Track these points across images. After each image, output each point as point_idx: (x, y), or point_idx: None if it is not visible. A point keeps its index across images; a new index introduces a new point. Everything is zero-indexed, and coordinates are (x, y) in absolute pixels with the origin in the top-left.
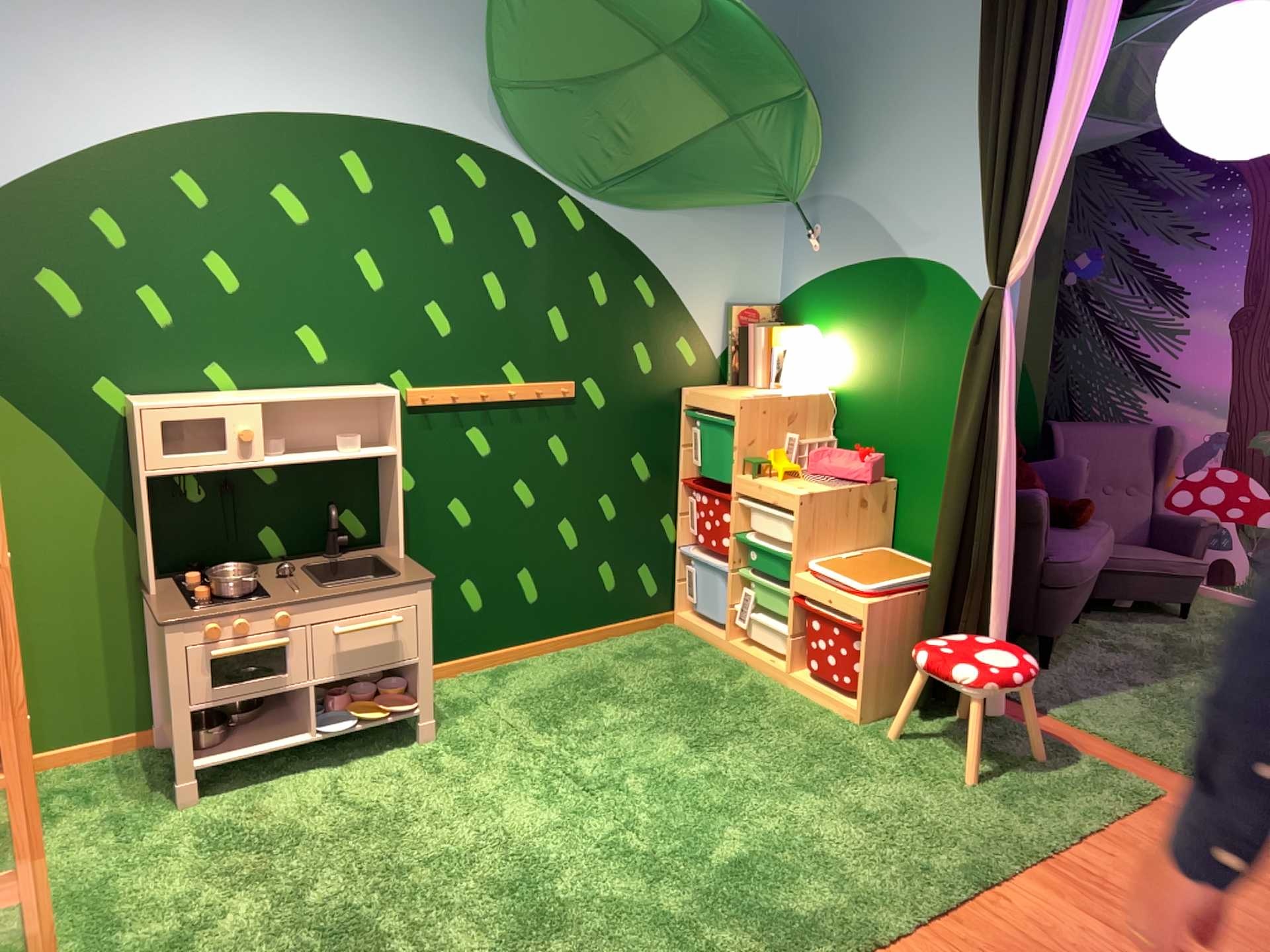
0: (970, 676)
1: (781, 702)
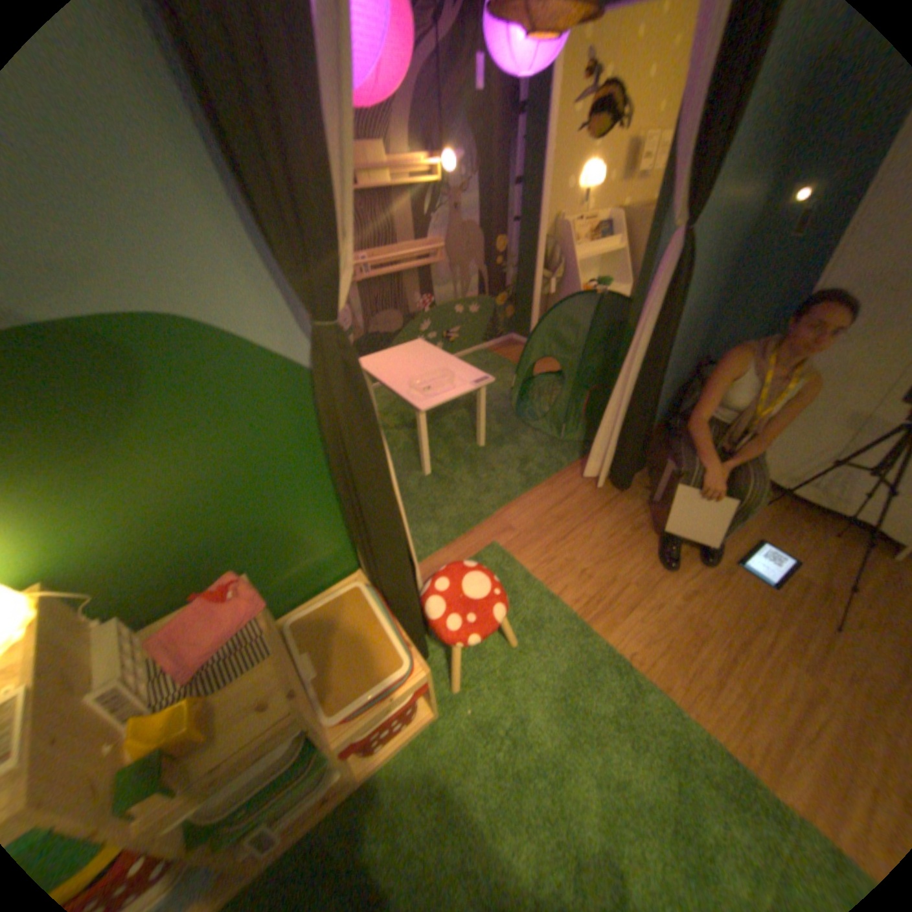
0: (503, 610)
1: (390, 798)
